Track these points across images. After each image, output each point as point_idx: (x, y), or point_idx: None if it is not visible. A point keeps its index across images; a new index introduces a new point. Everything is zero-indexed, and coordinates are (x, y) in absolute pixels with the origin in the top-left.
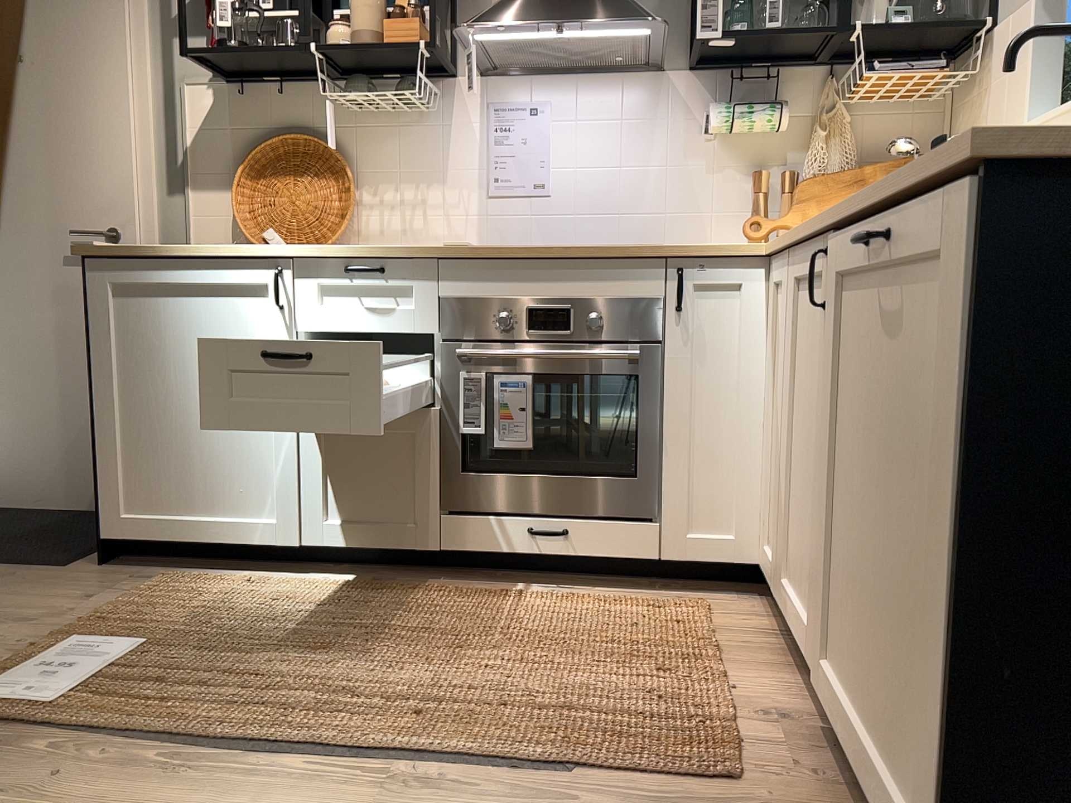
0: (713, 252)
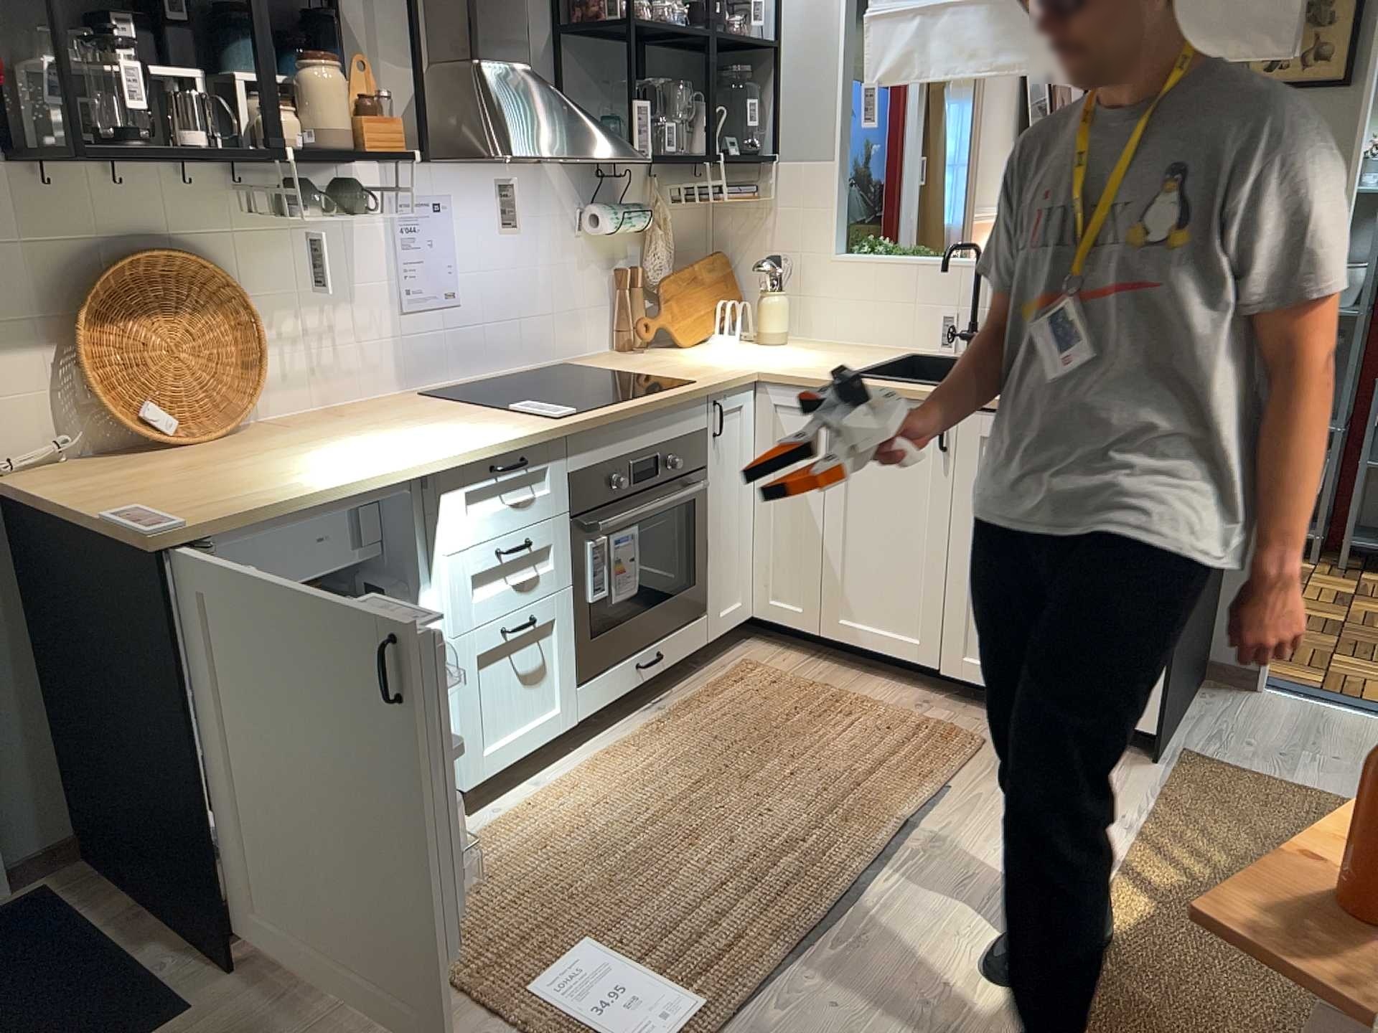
0: (734, 383)
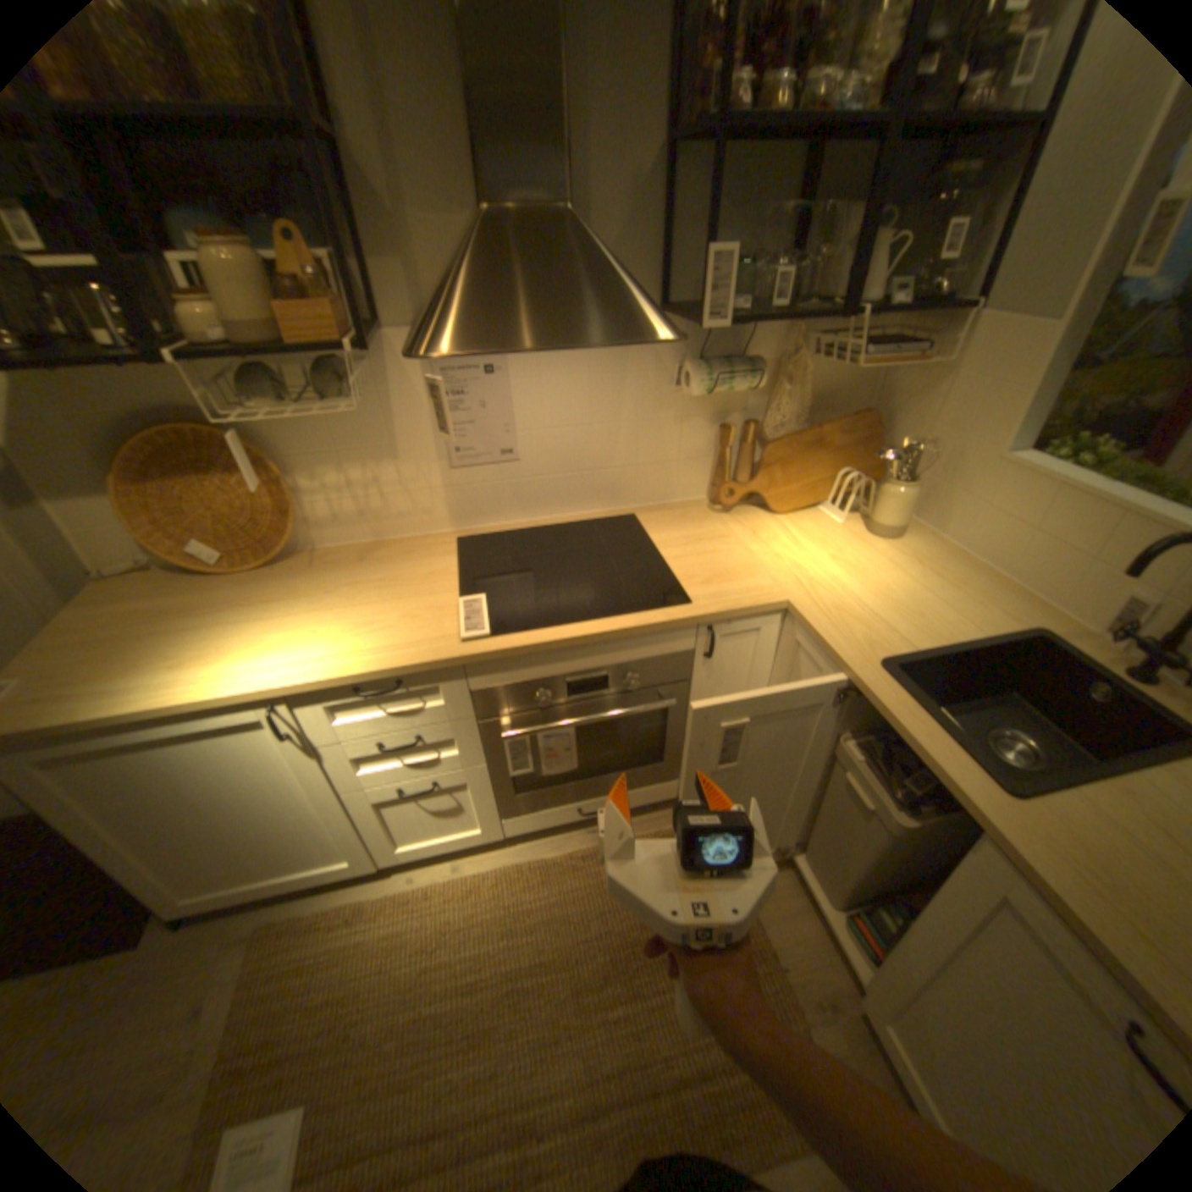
0: (739, 613)
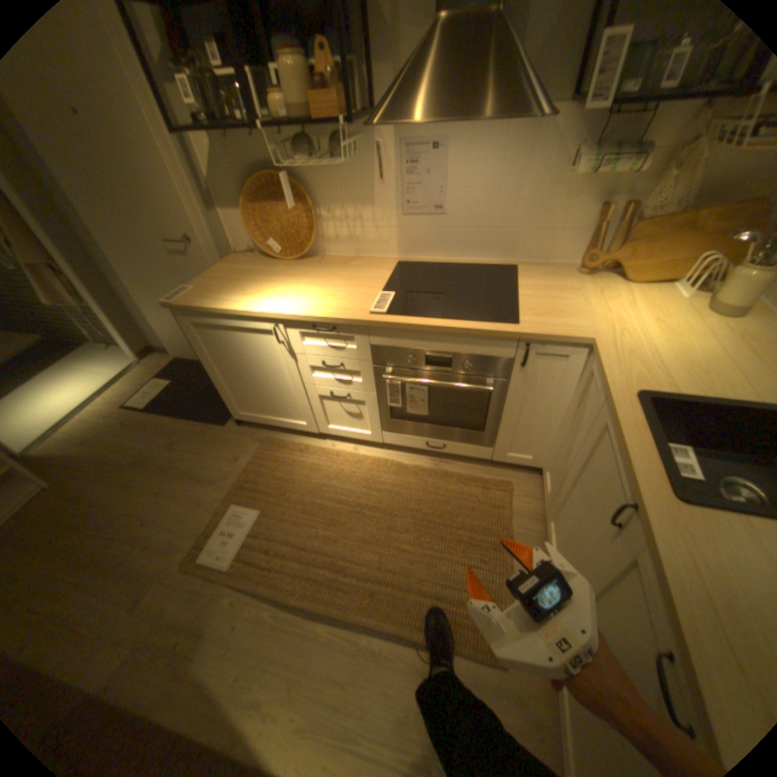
0: (551, 338)
